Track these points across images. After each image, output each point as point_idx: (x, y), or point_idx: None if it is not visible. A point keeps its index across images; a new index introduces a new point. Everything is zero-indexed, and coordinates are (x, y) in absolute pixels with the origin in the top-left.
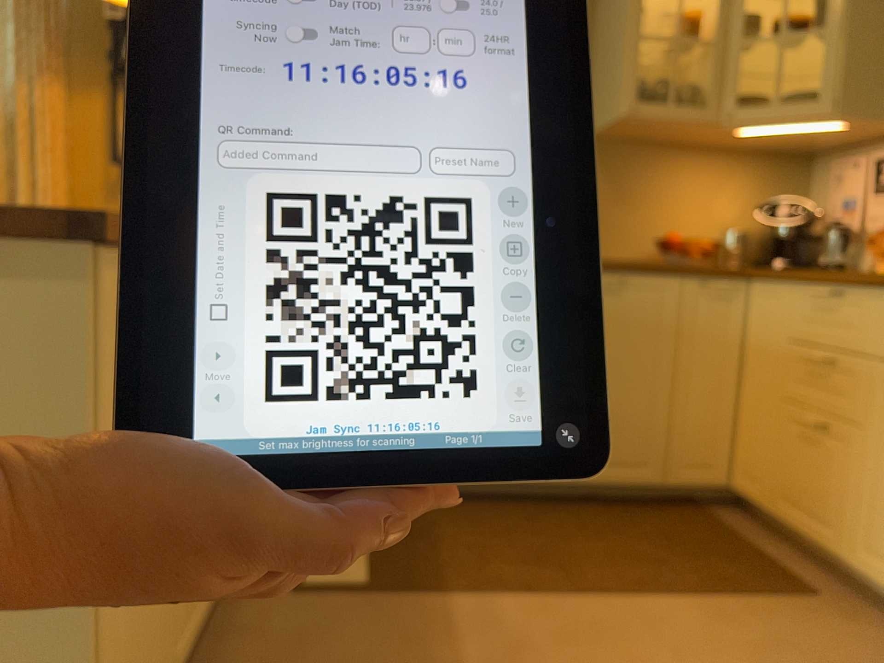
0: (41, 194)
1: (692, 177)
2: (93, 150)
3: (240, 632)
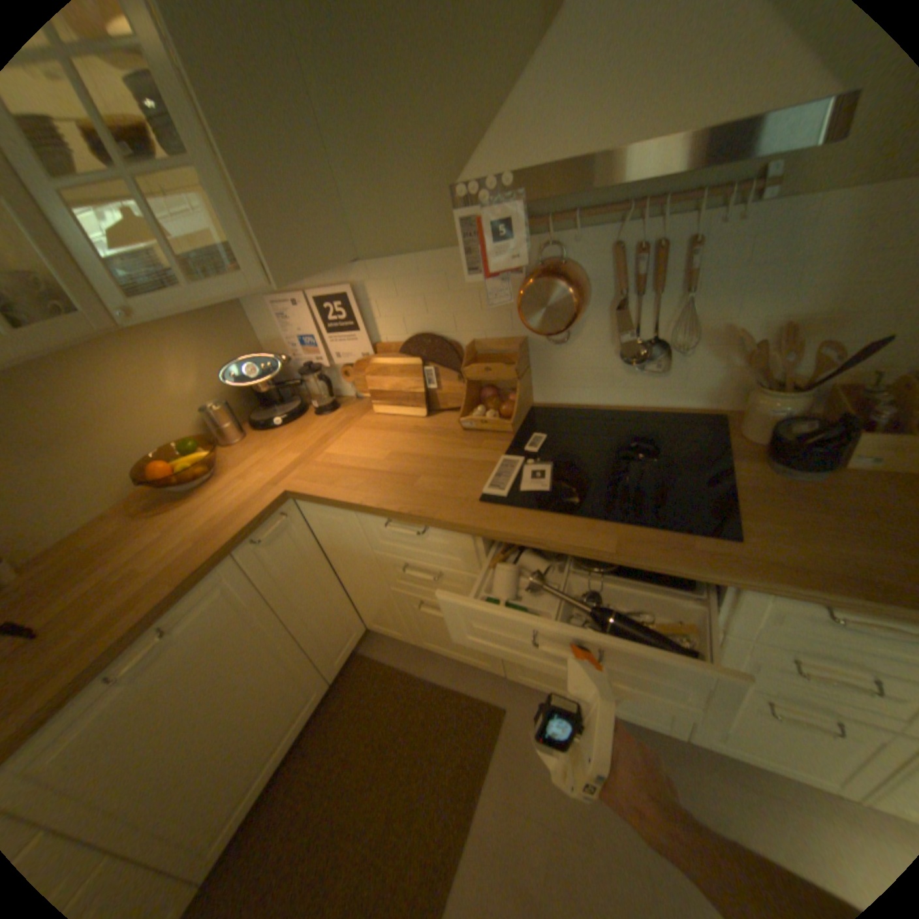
0: None
1: (114, 371)
2: None
3: None
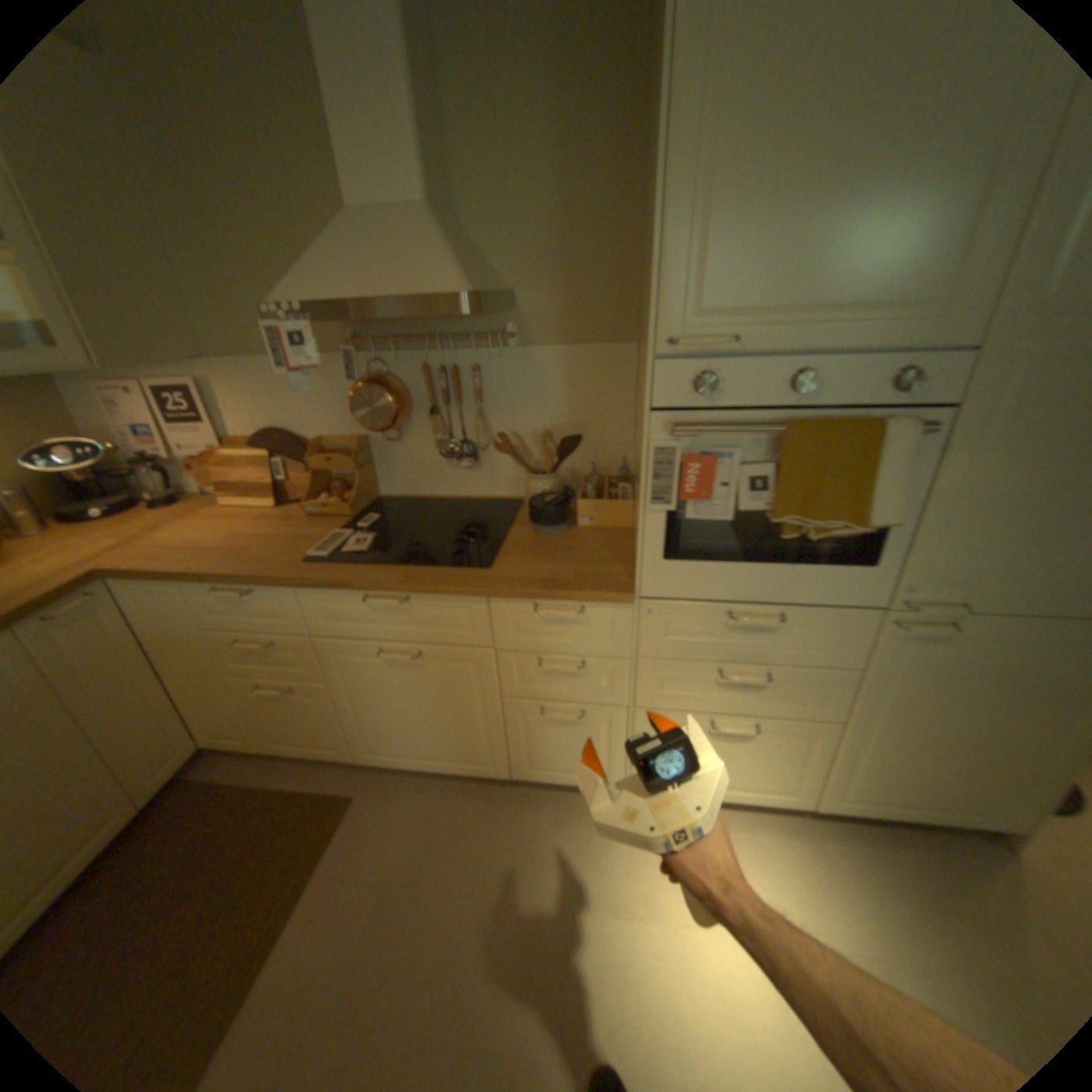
0: None
1: None
2: None
3: None
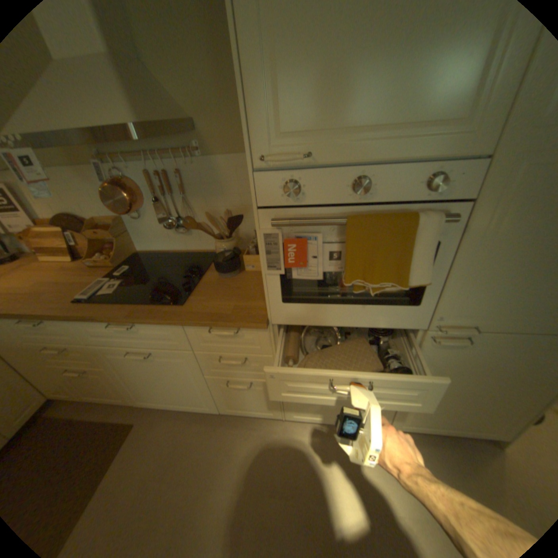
0: None
1: None
2: None
3: None
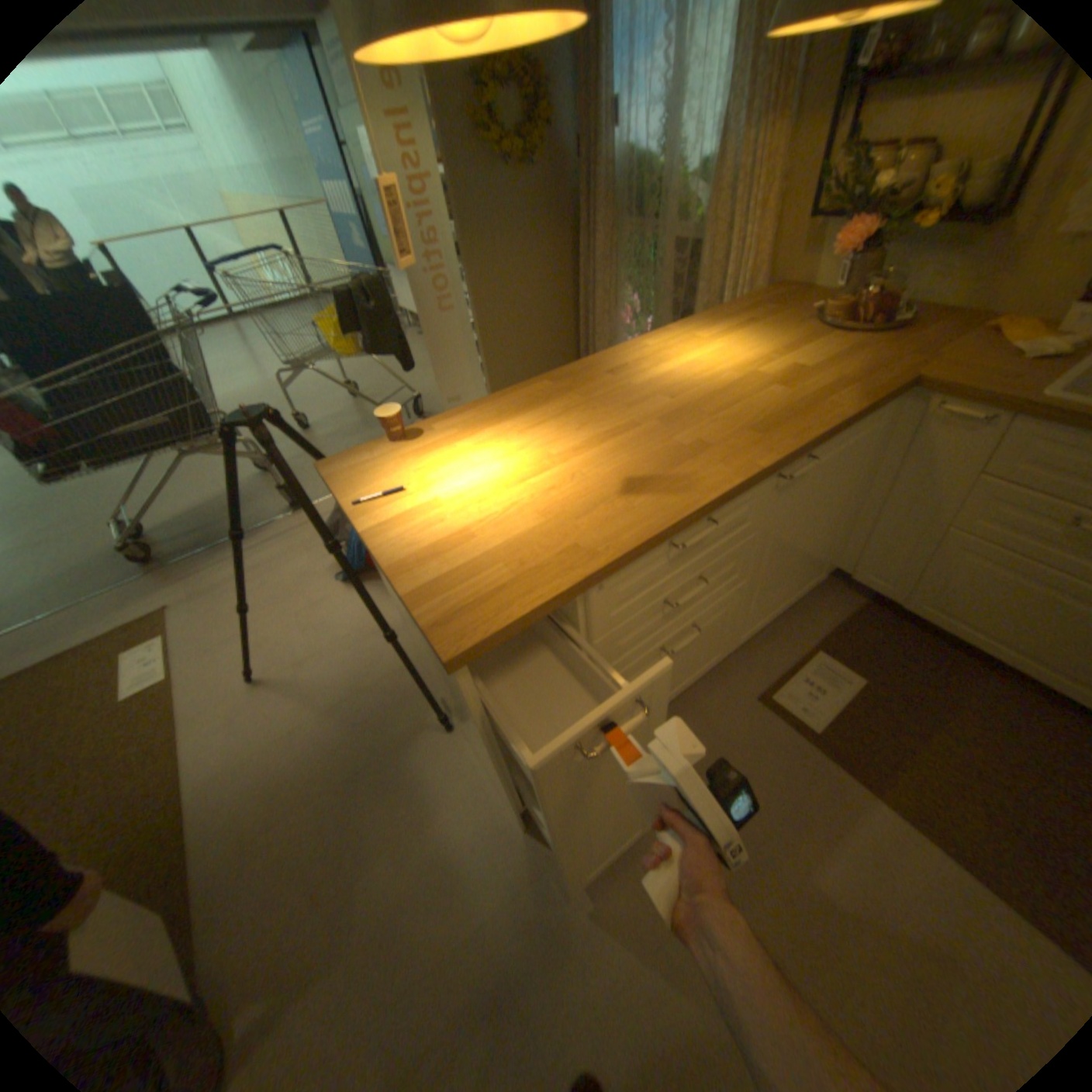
0: (743, 253)
1: None
2: (804, 190)
3: (705, 710)
